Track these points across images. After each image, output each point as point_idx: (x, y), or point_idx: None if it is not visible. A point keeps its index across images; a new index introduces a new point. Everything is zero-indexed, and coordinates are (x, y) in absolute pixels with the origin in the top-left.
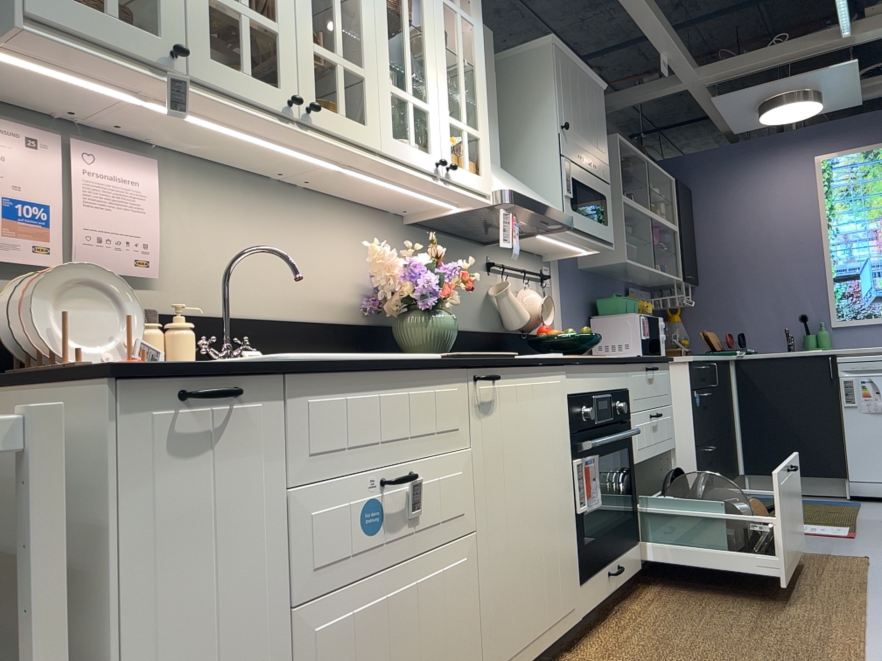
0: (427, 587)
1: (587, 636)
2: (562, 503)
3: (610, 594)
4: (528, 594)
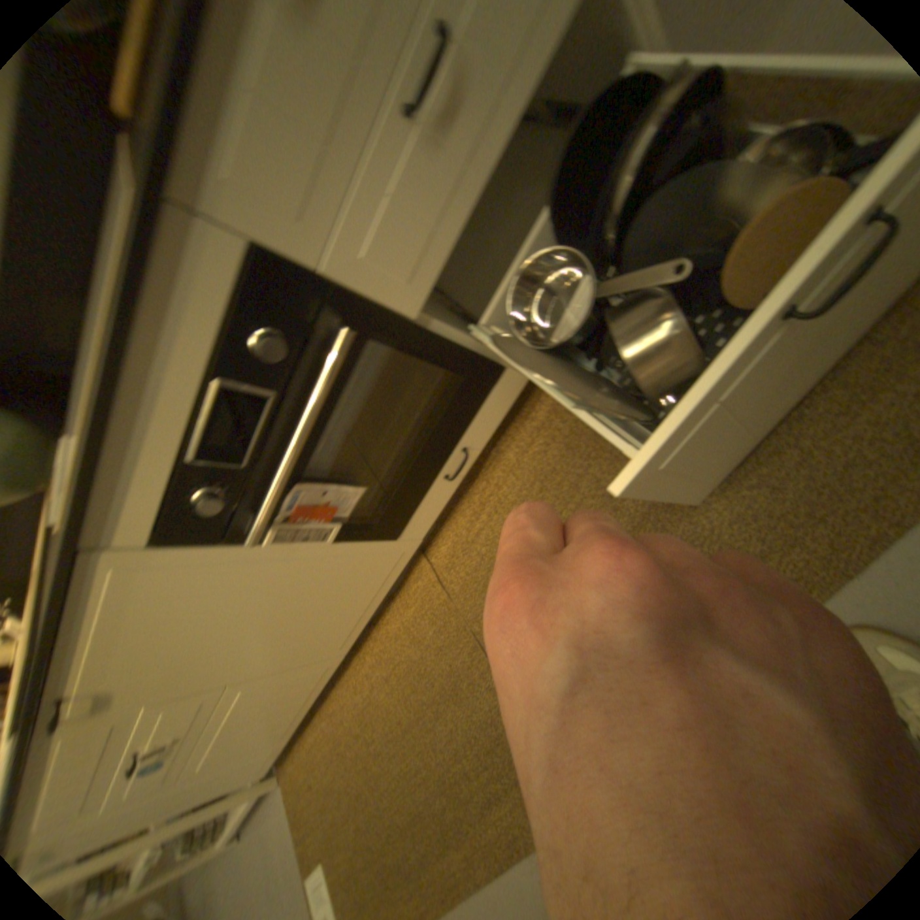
0: (235, 717)
1: (450, 517)
2: (295, 573)
3: (463, 478)
4: (330, 620)
